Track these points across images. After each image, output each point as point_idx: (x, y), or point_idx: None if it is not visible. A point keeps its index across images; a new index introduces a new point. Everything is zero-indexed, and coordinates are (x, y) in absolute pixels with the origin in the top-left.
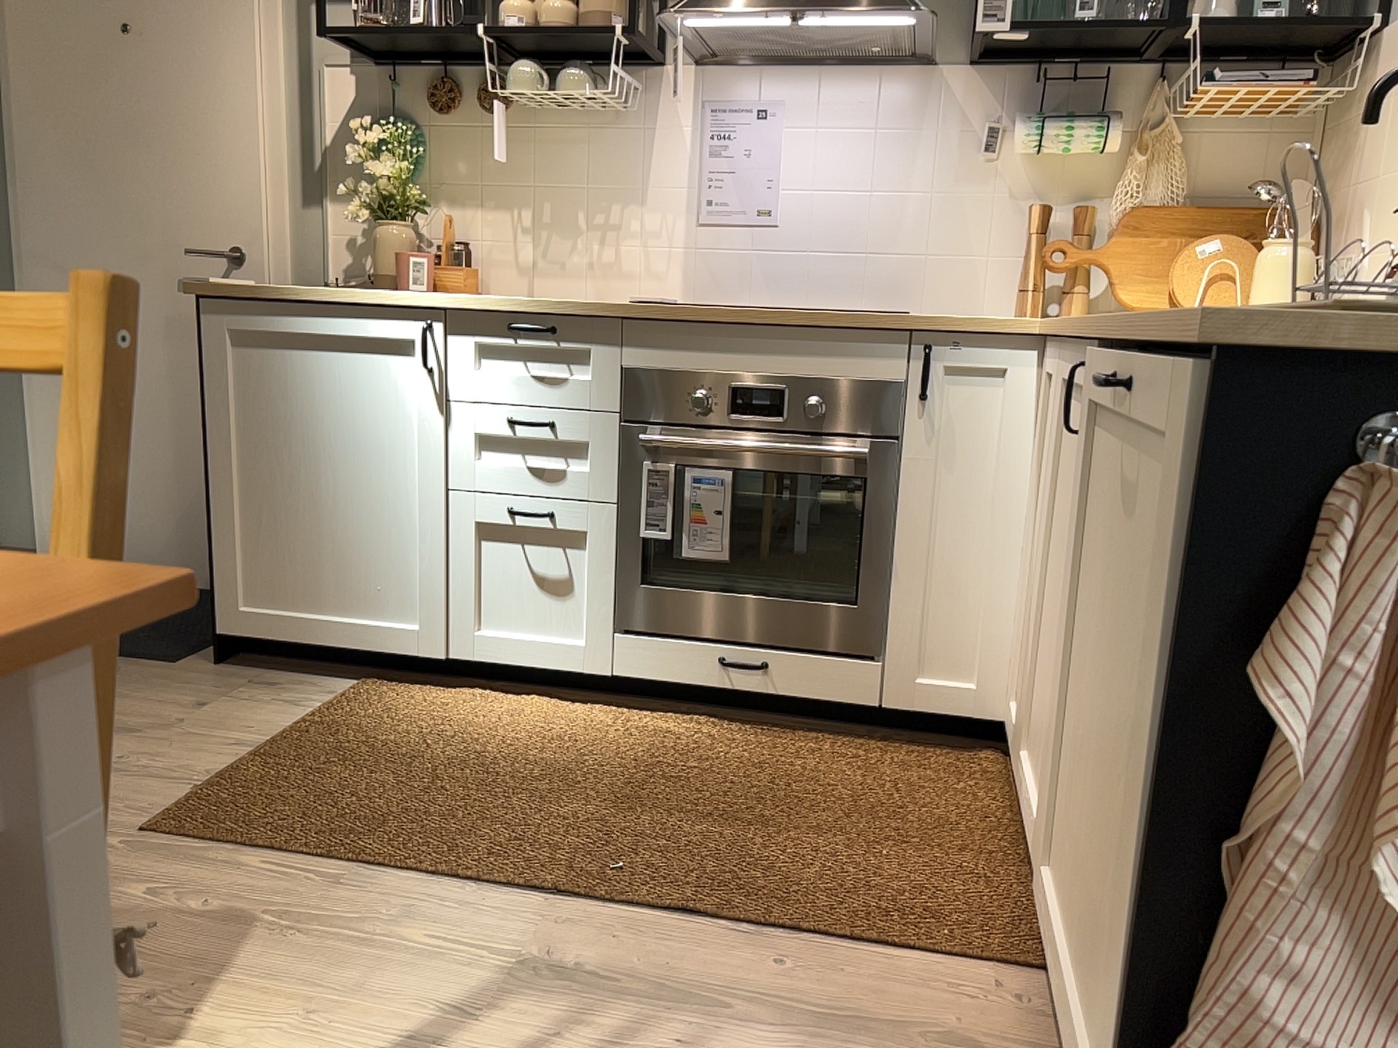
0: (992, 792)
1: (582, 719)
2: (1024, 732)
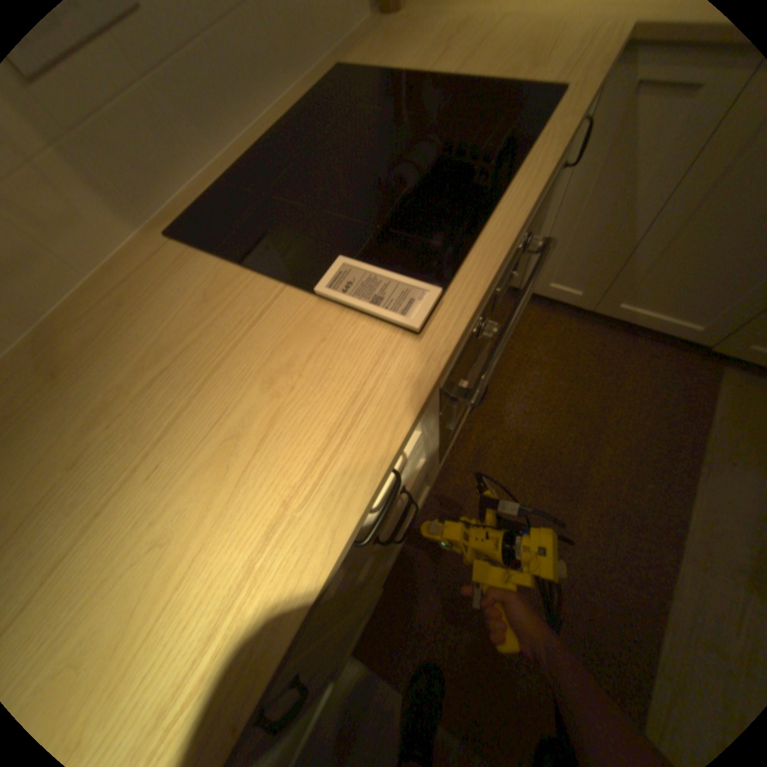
0: (551, 321)
1: (440, 496)
2: (606, 297)
